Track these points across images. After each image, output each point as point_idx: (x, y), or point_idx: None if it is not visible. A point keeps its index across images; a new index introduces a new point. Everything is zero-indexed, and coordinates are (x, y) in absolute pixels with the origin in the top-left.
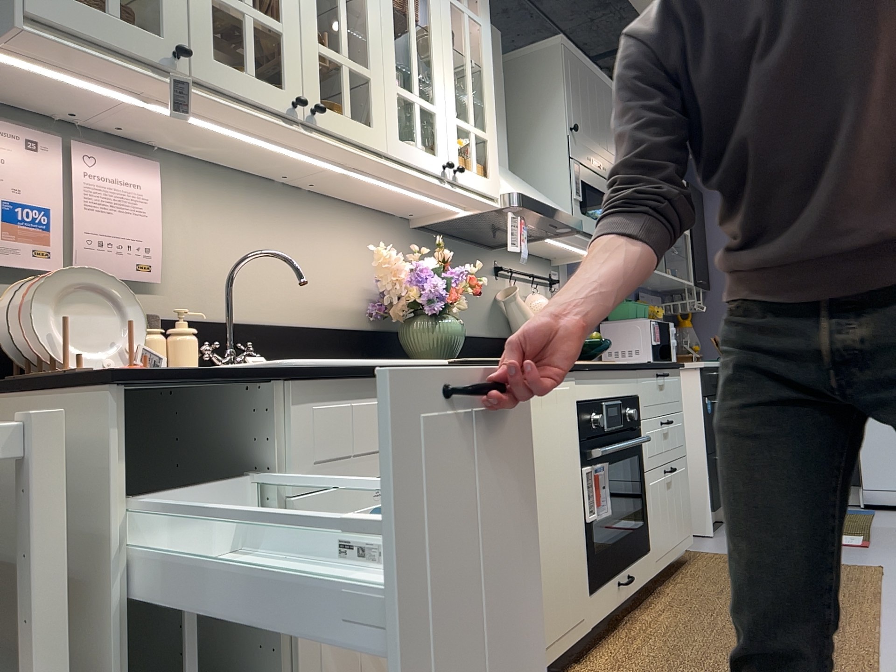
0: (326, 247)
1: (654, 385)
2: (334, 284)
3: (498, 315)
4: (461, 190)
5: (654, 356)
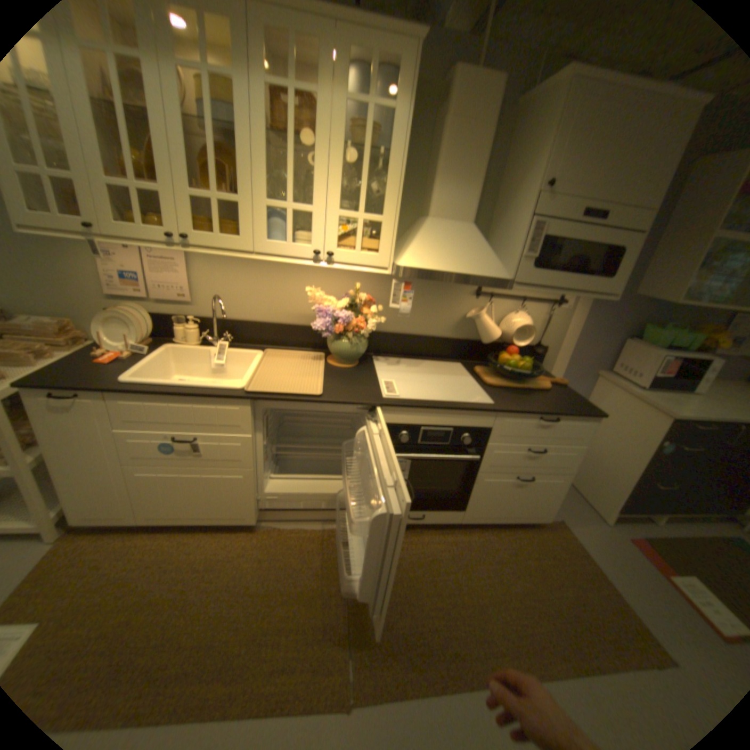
0: (298, 282)
1: (526, 425)
2: (303, 302)
3: (467, 324)
4: (339, 267)
5: (653, 385)
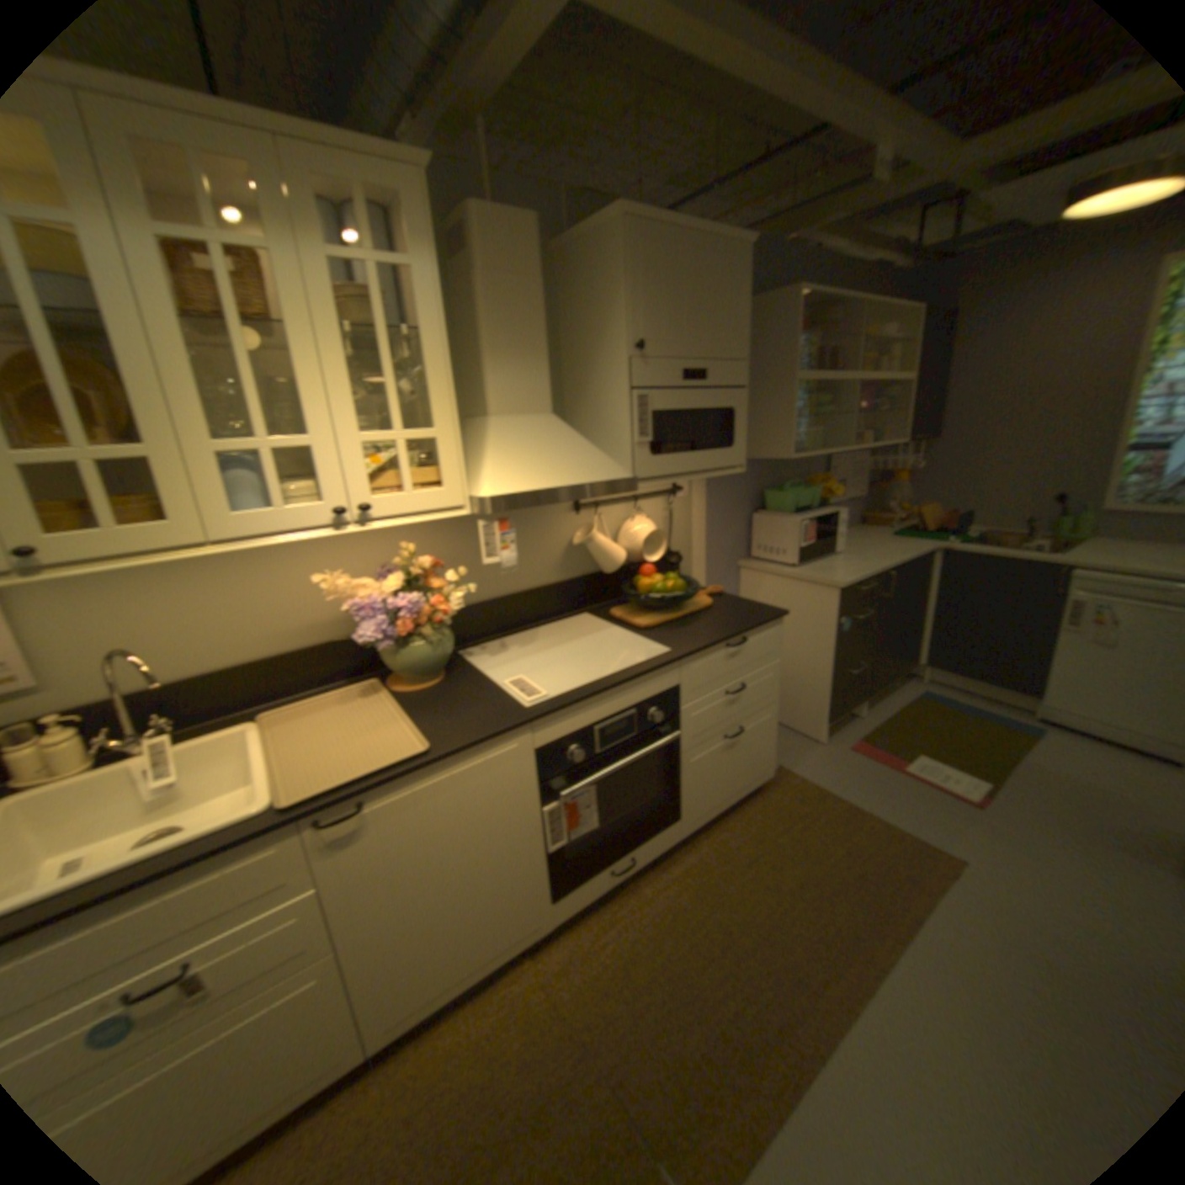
0: (288, 569)
1: (716, 661)
2: (308, 602)
3: (577, 554)
4: (386, 524)
5: (801, 558)
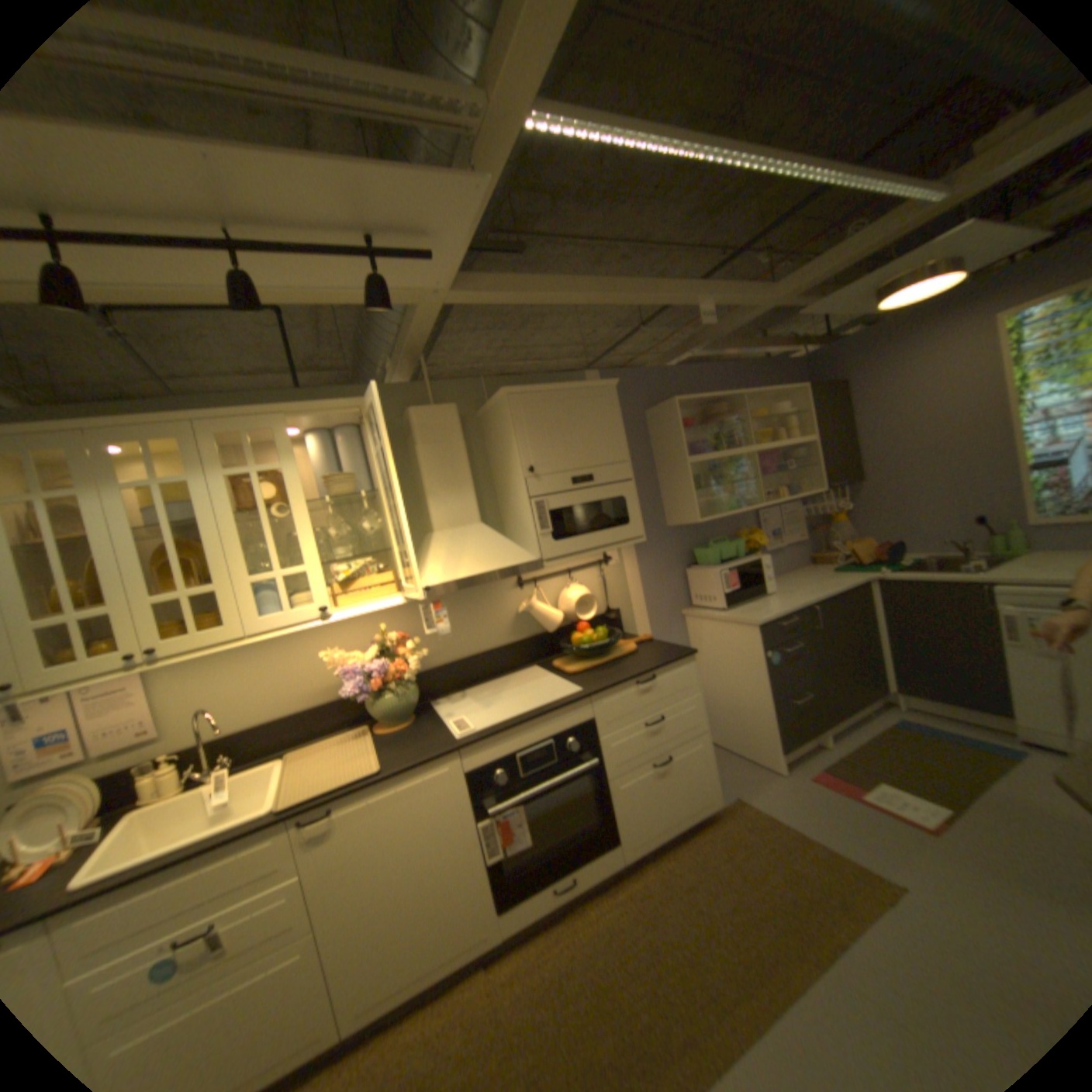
0: (307, 651)
1: (627, 698)
2: (320, 673)
3: (524, 620)
4: (354, 615)
5: (729, 603)
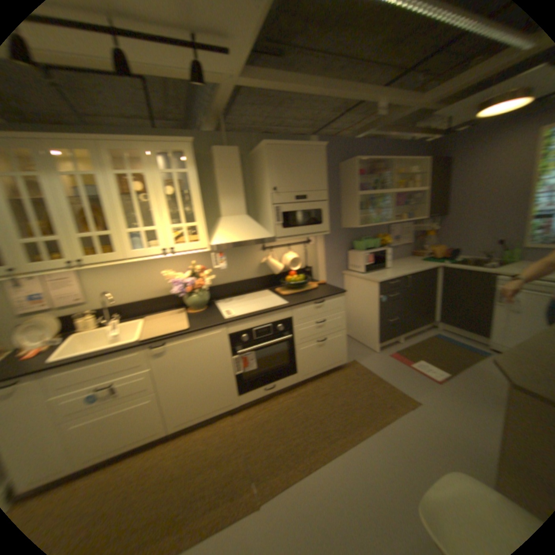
0: (153, 270)
1: (308, 309)
2: (160, 282)
3: (262, 267)
4: (176, 254)
5: (365, 270)
